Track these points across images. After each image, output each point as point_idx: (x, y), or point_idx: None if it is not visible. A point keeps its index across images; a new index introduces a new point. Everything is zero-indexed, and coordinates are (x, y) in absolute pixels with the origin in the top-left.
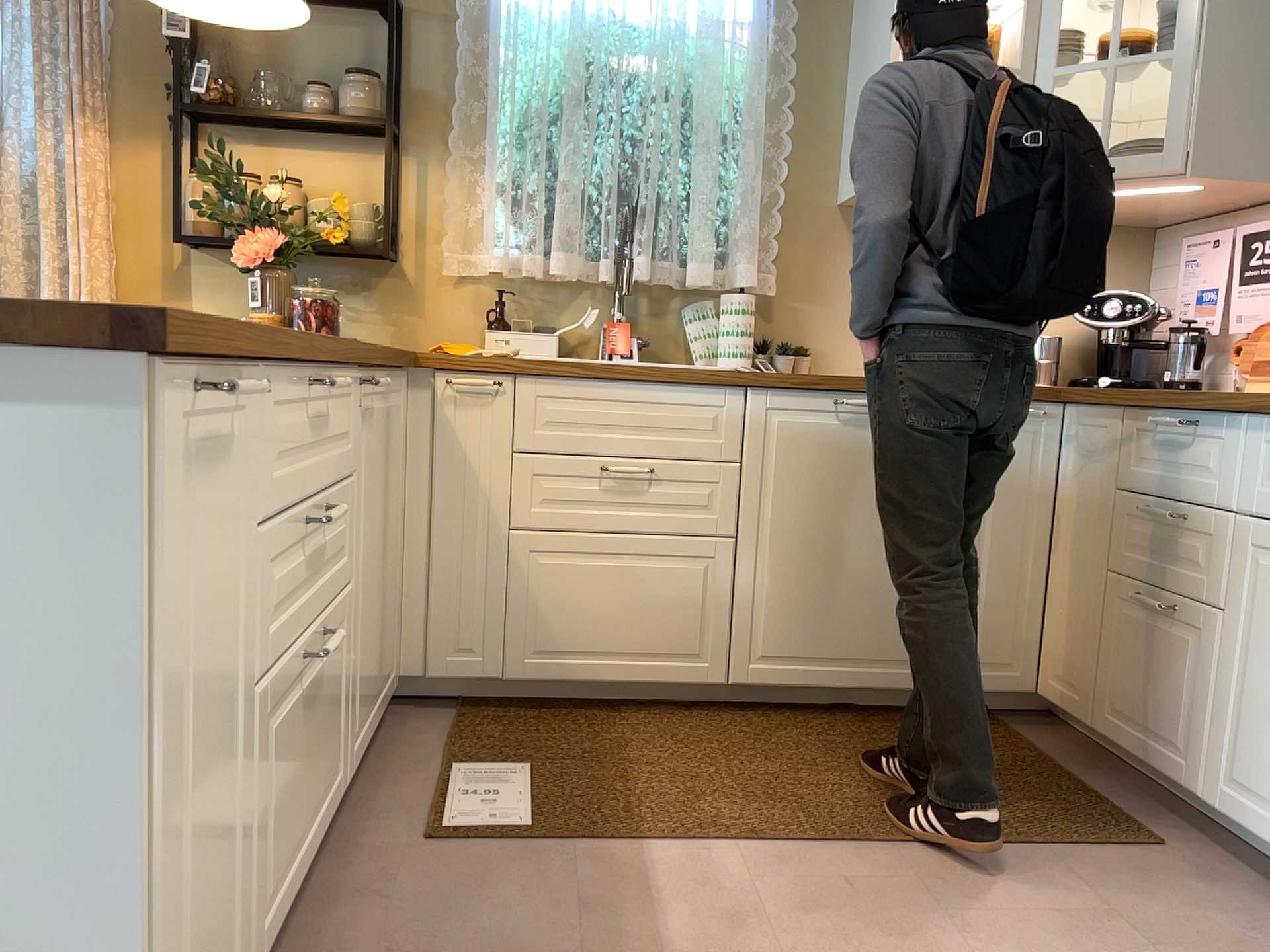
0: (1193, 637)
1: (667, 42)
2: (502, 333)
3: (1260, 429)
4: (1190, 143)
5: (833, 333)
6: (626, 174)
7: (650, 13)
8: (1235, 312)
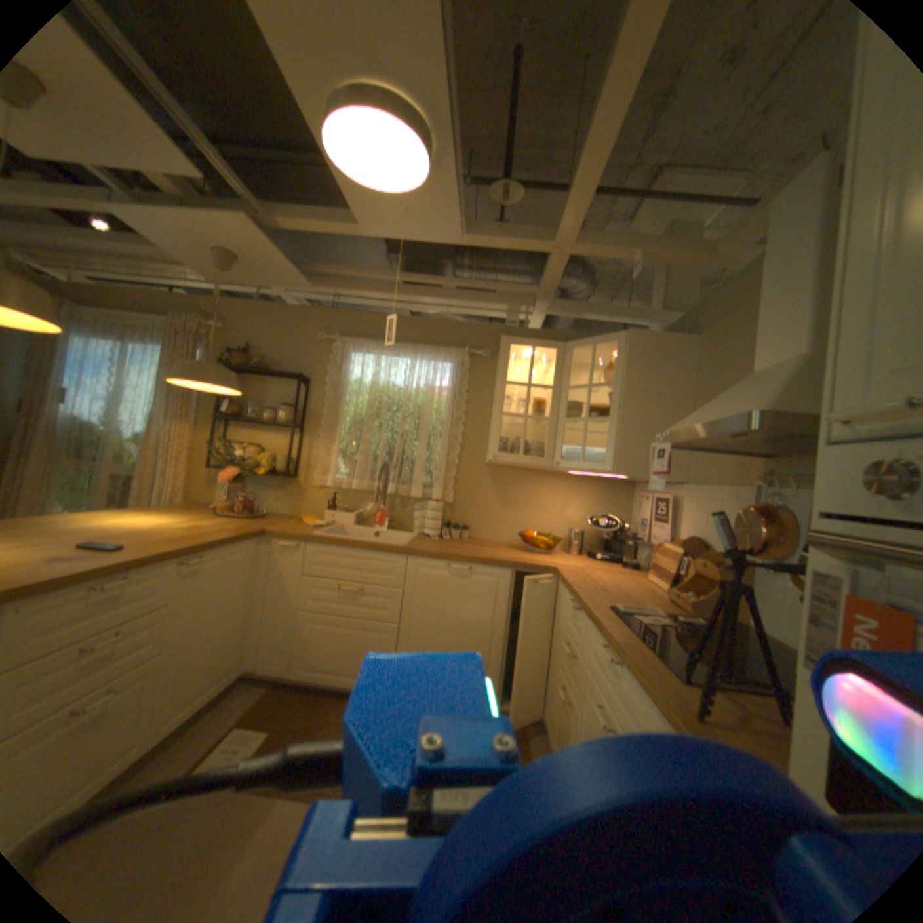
0: (573, 723)
1: (413, 395)
2: (331, 512)
3: (592, 625)
4: (616, 459)
5: (480, 520)
6: (391, 448)
7: (407, 383)
8: (652, 534)
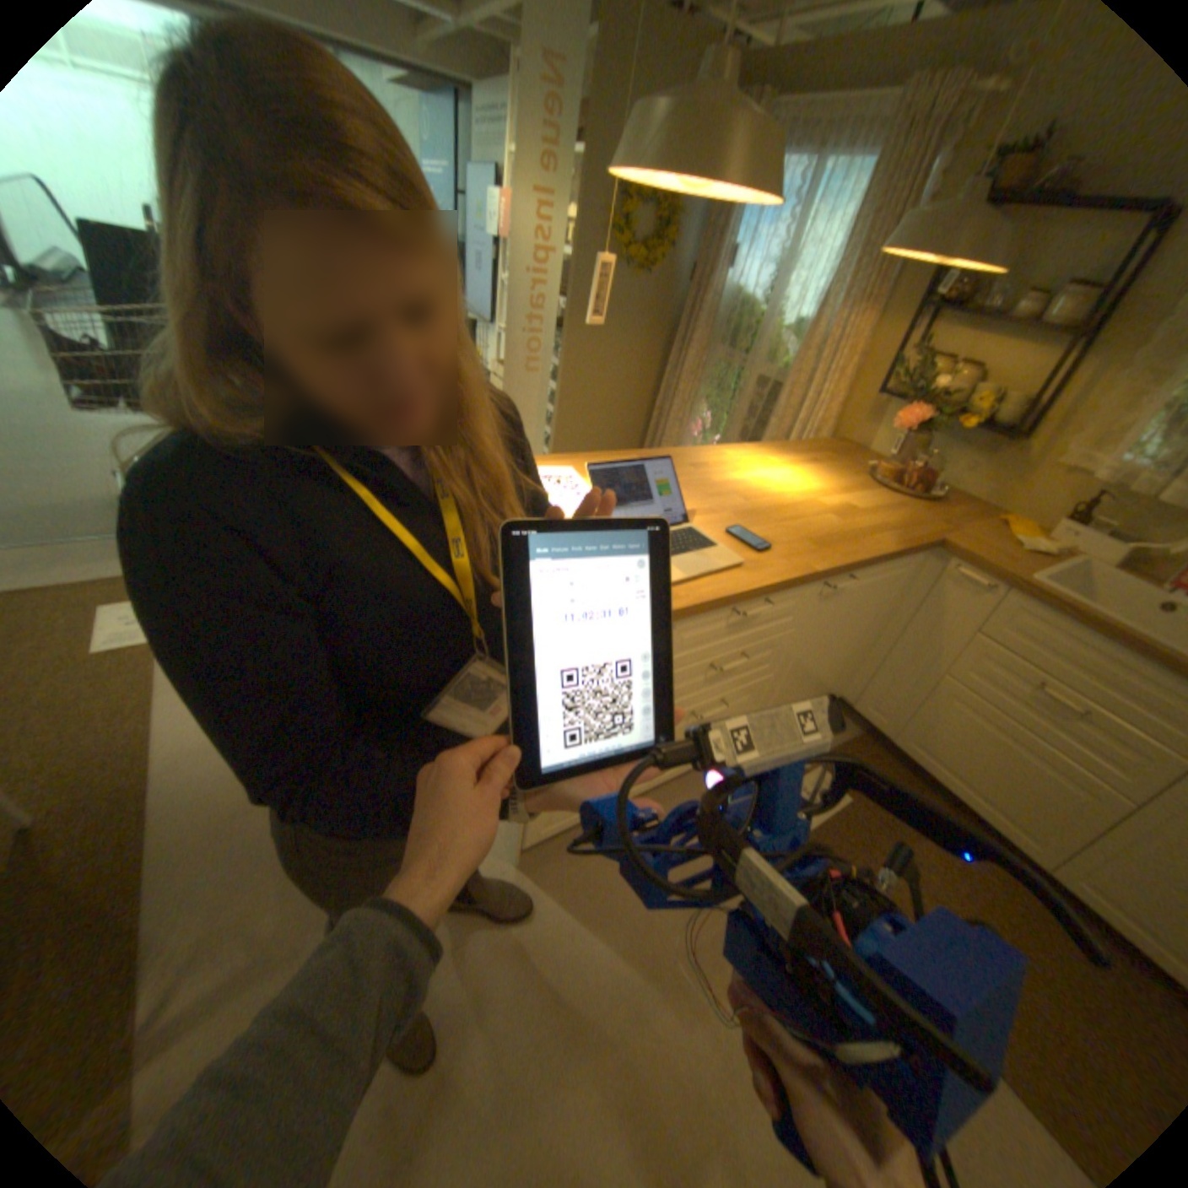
0: None
1: None
2: (1077, 526)
3: None
4: None
5: None
6: None
7: None
8: None
